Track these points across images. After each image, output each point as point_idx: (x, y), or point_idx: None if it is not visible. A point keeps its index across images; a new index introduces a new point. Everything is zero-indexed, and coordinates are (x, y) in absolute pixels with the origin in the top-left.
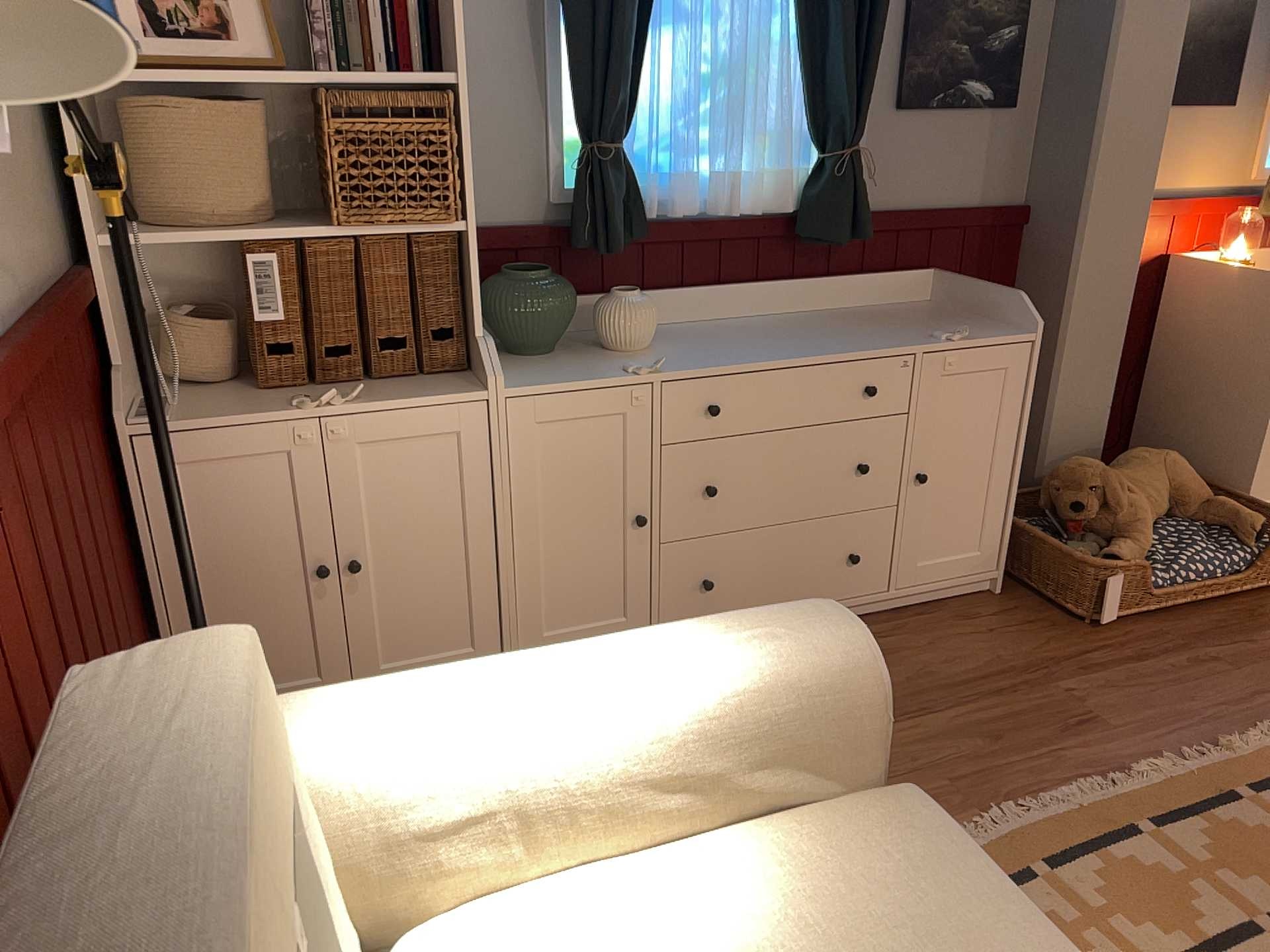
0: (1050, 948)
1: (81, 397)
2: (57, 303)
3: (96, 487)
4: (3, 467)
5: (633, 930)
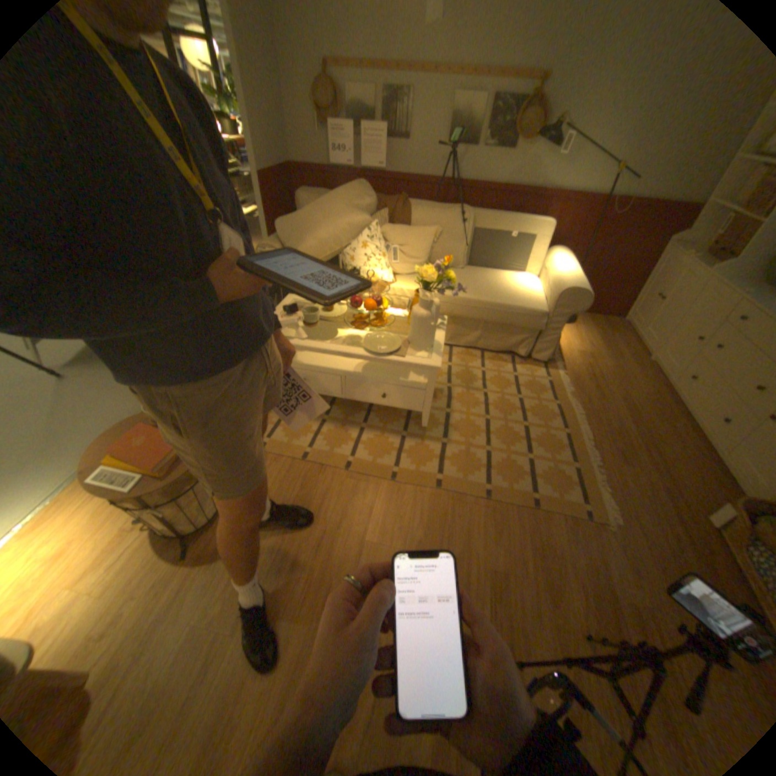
0: (506, 304)
1: (662, 226)
2: (662, 201)
3: (646, 244)
4: (602, 212)
5: (527, 285)
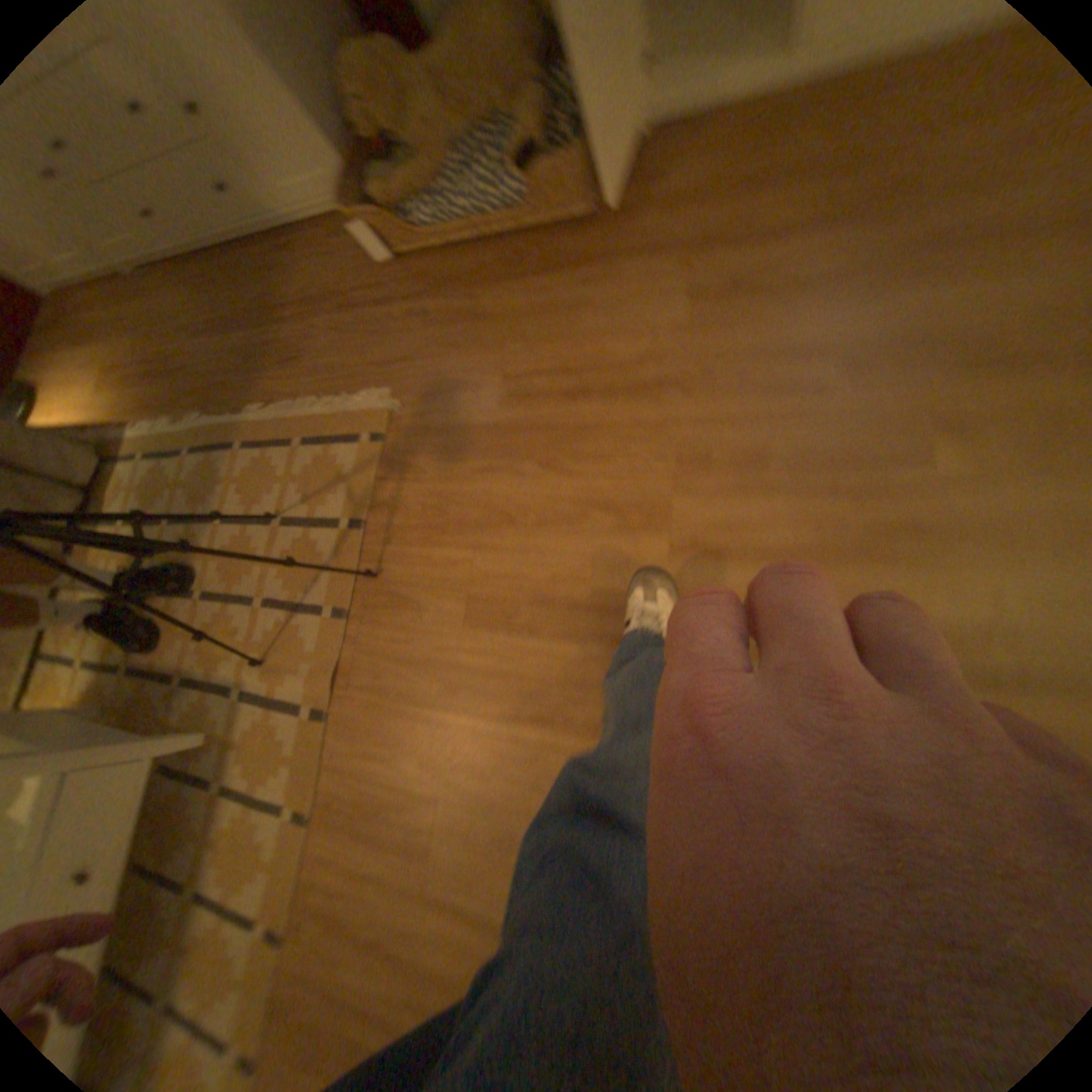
0: None
1: None
2: None
3: None
4: None
5: None
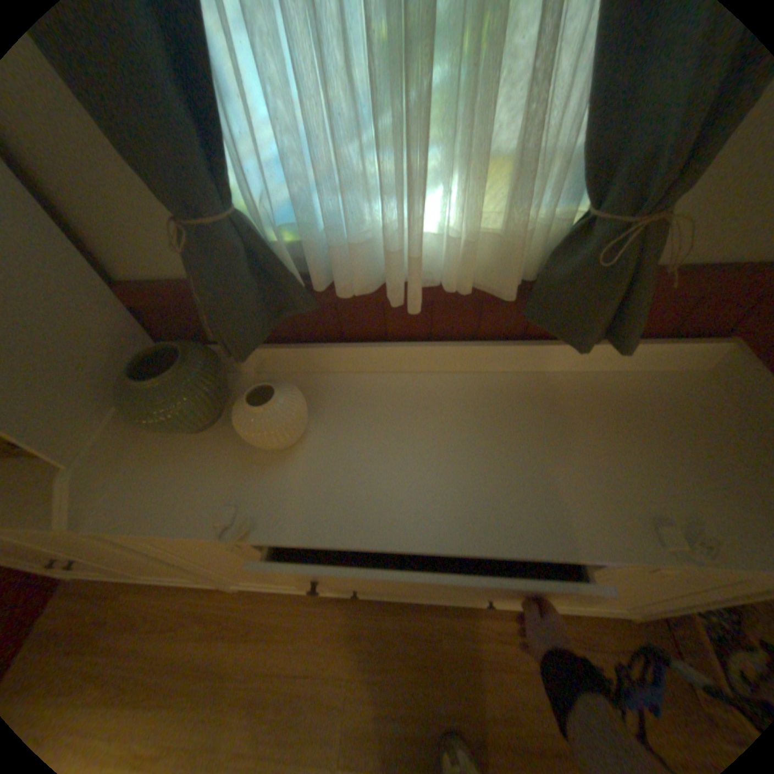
0: None
1: None
2: None
3: None
4: None
5: None
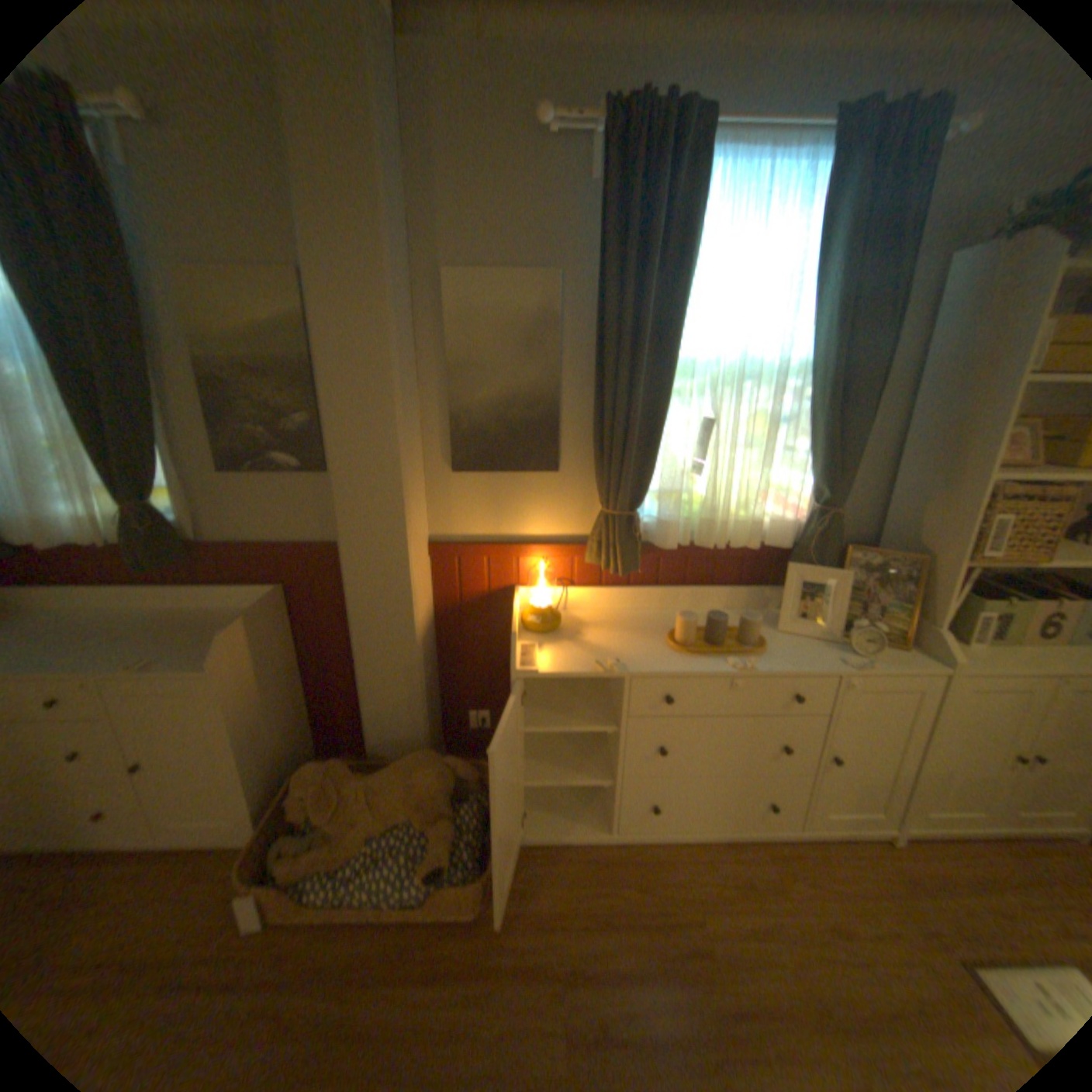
0: None
1: None
2: None
3: None
4: None
5: None
